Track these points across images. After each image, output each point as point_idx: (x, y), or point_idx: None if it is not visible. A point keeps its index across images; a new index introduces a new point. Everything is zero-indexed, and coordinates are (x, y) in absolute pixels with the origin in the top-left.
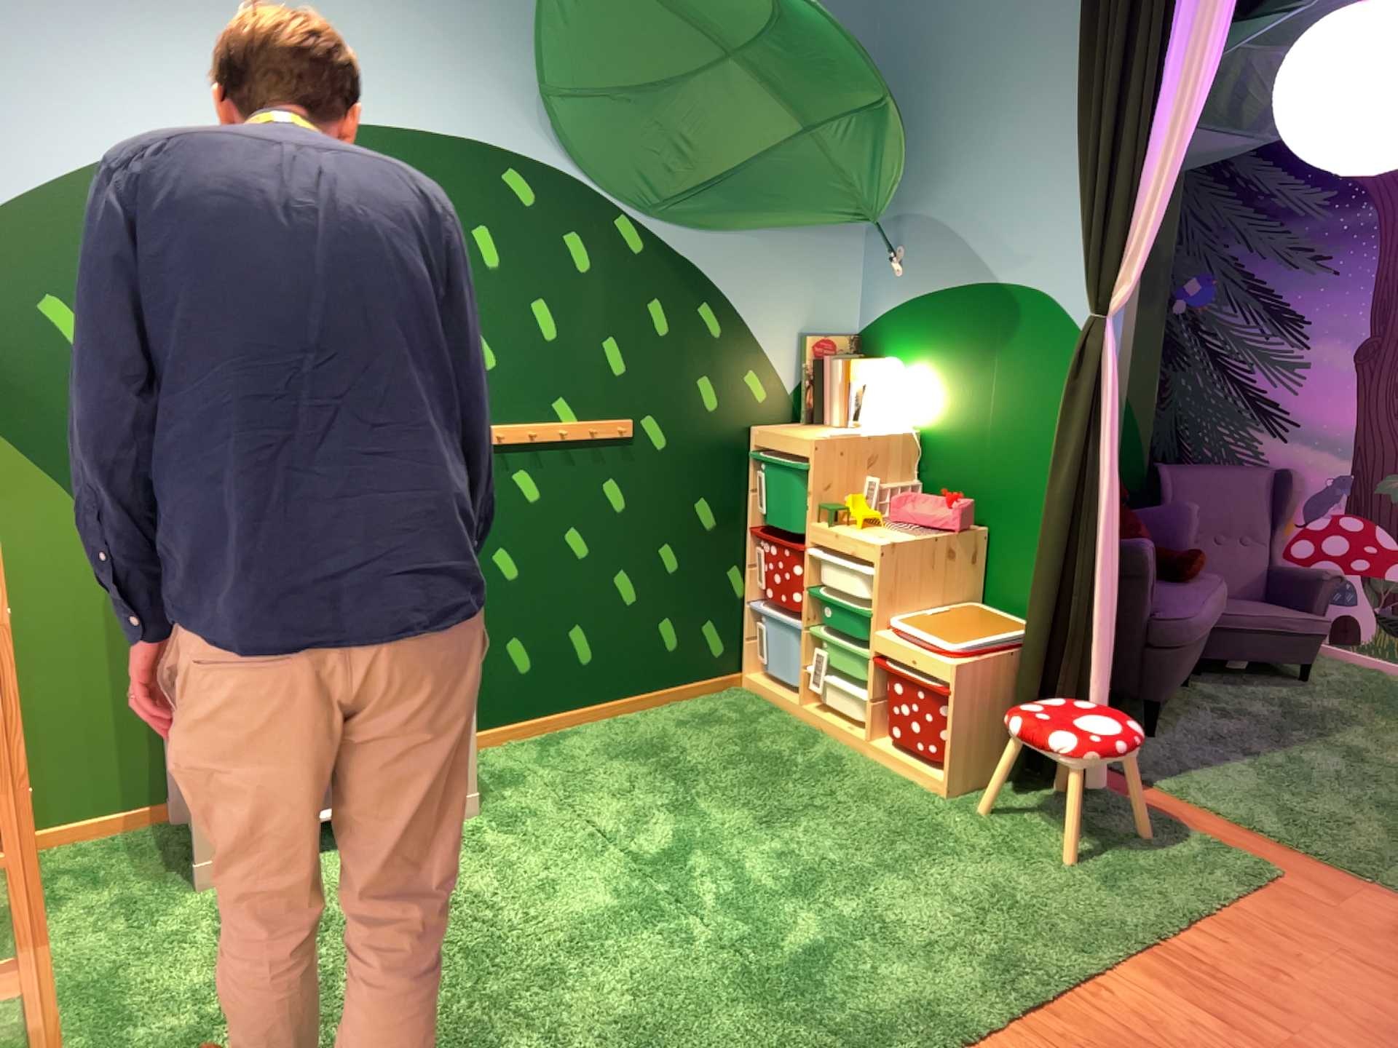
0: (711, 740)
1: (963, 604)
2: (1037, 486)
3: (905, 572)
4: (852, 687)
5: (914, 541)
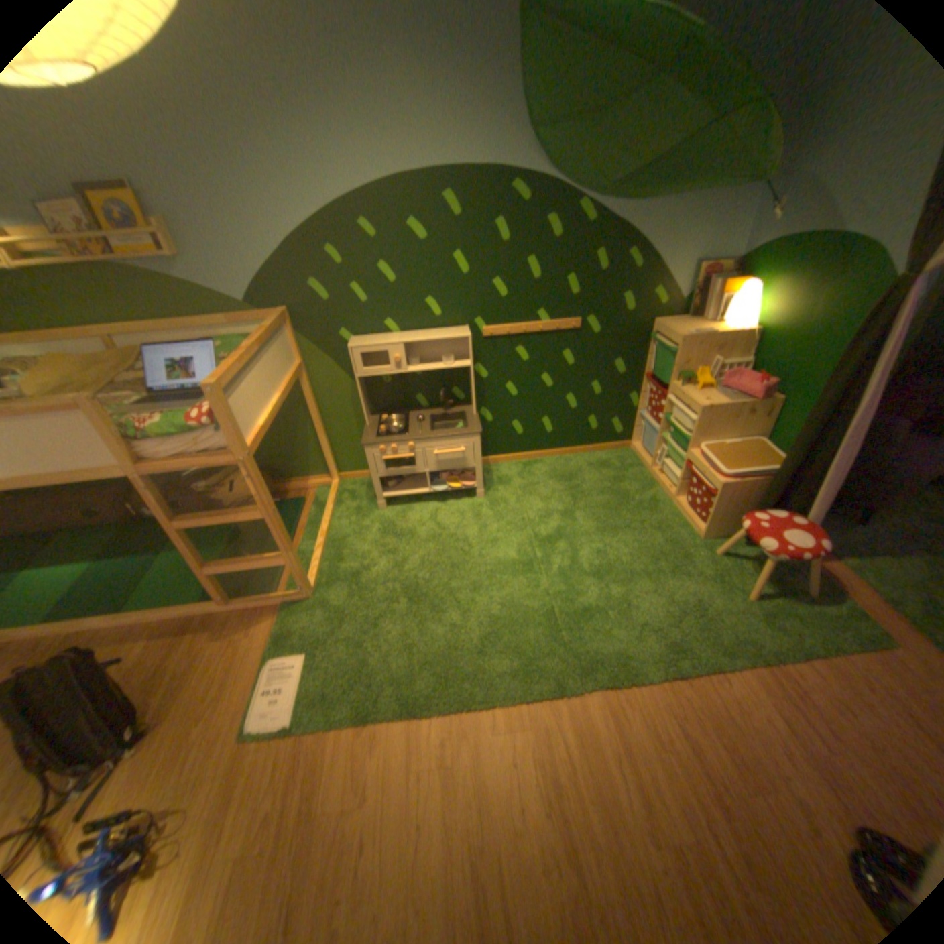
0: (599, 477)
1: (753, 439)
2: (824, 381)
3: (714, 422)
4: (675, 468)
5: (725, 405)
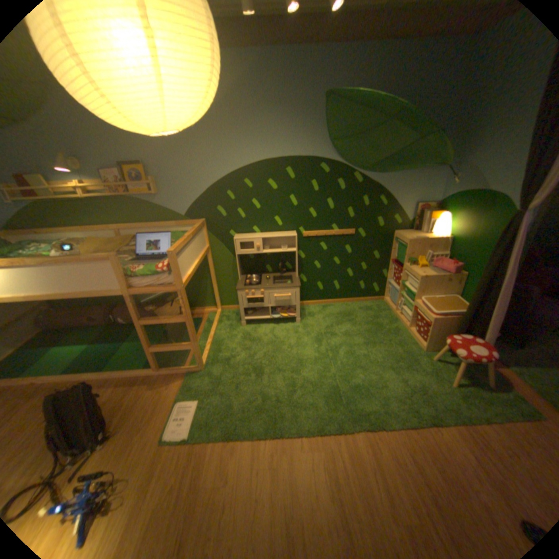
0: (365, 315)
1: (451, 295)
2: (487, 264)
3: (428, 284)
4: (409, 311)
5: (434, 275)
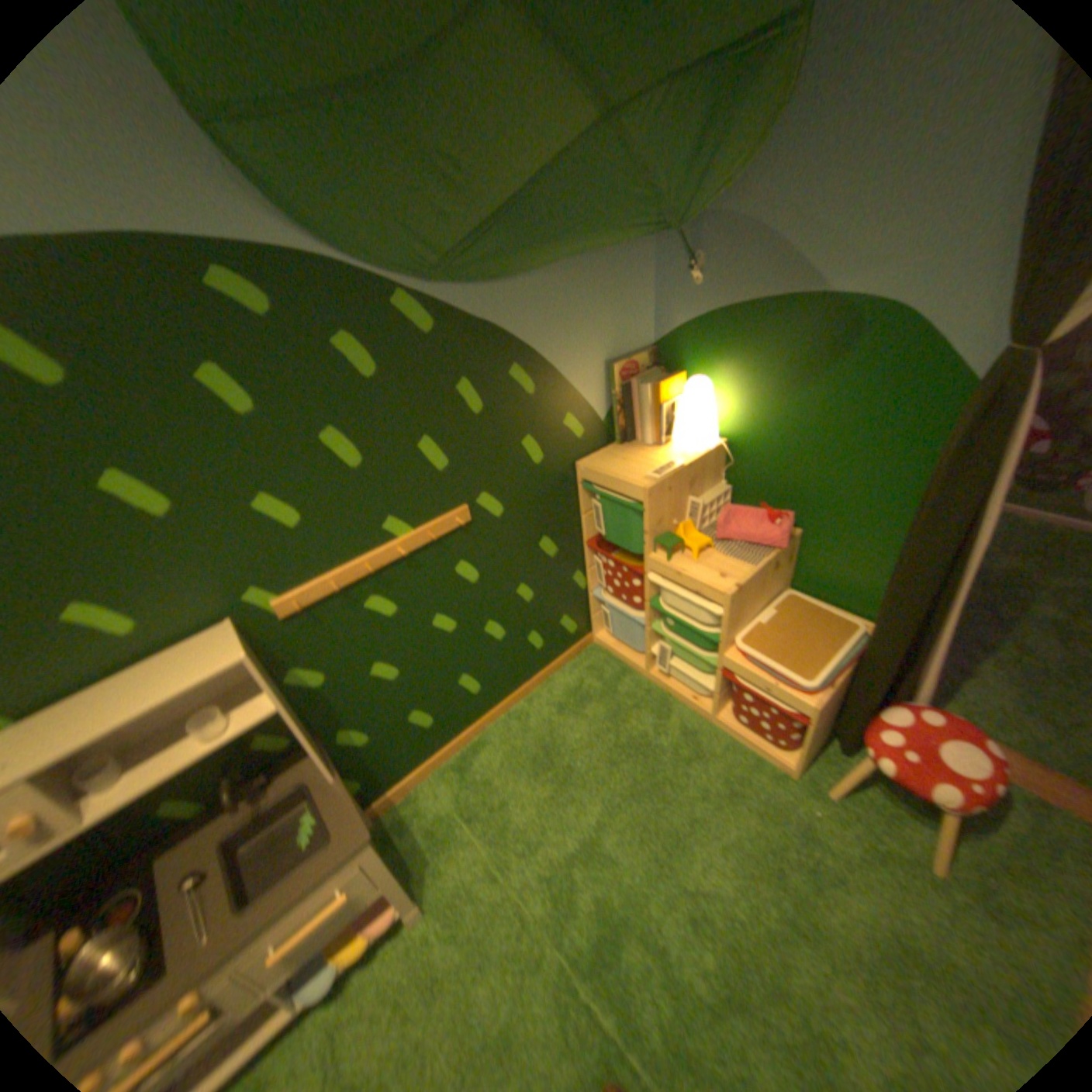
0: (588, 726)
1: (780, 596)
2: (863, 503)
3: (744, 603)
4: (691, 668)
5: (752, 575)
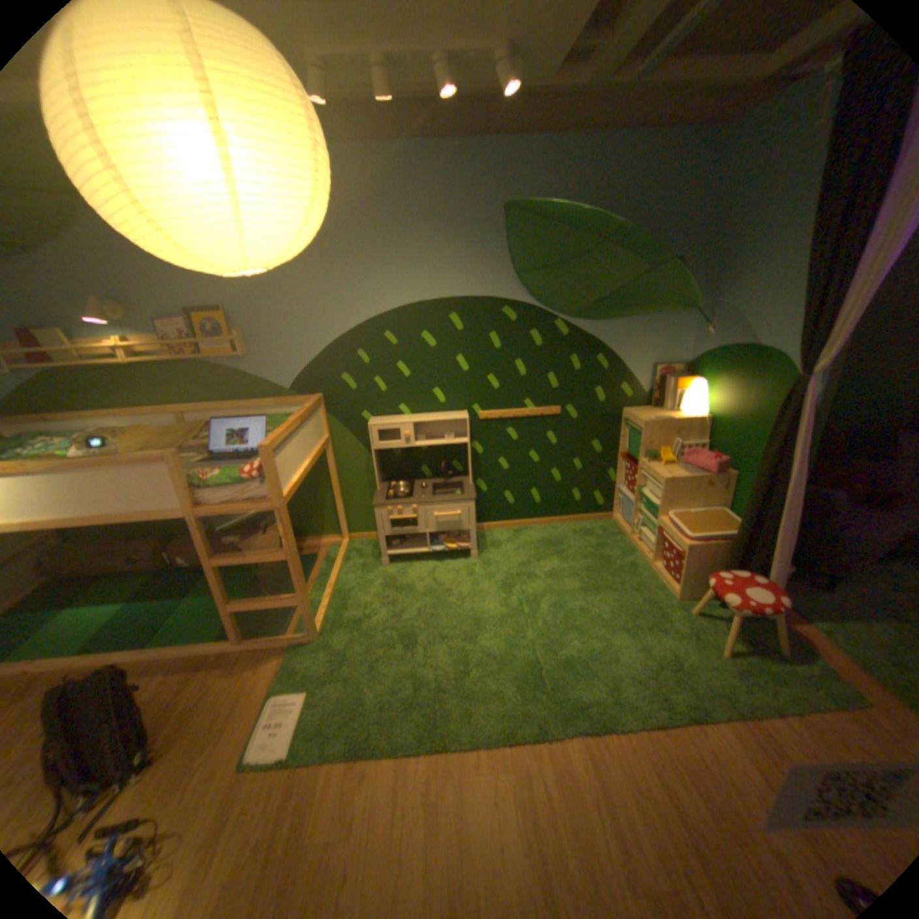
0: (583, 544)
1: (716, 509)
2: (765, 458)
3: (678, 492)
4: (651, 535)
5: (686, 477)
